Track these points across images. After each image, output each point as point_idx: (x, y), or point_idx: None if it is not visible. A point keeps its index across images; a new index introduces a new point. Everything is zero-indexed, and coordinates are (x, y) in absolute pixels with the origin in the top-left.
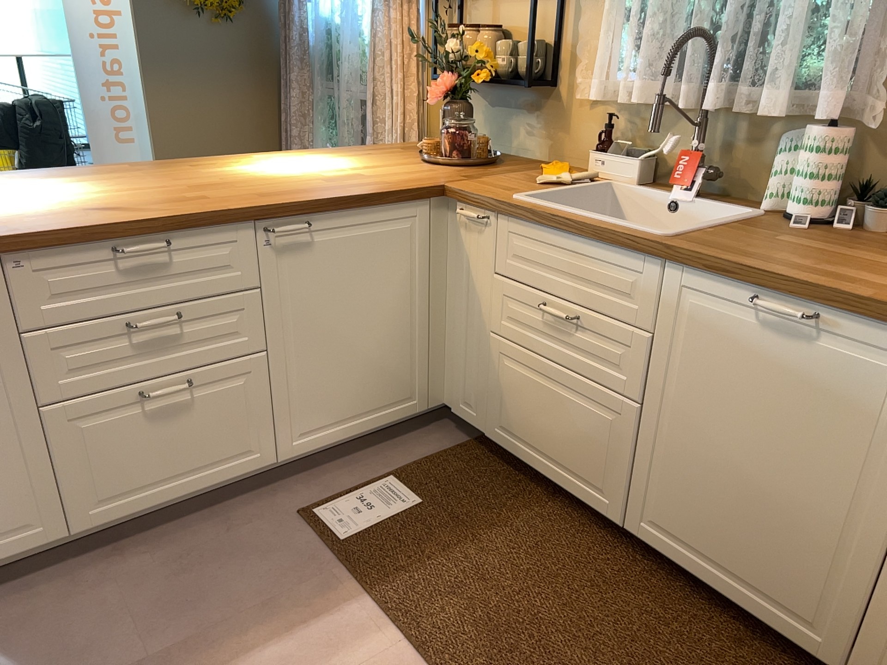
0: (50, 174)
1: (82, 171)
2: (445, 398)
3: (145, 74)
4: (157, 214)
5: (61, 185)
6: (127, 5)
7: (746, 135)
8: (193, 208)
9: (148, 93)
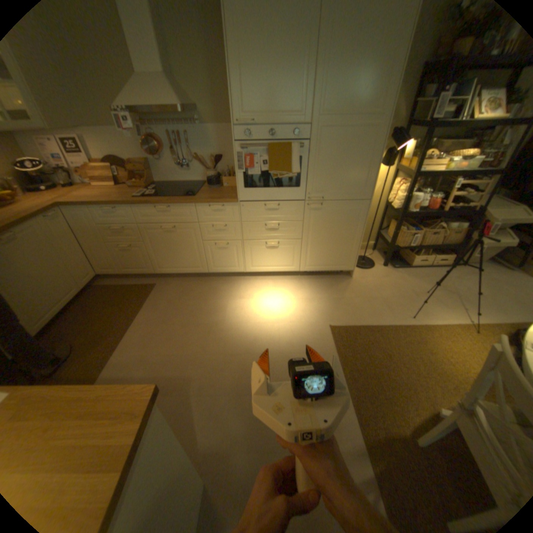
0: None
1: None
2: None
3: None
4: None
5: None
6: None
7: None
8: None
9: None
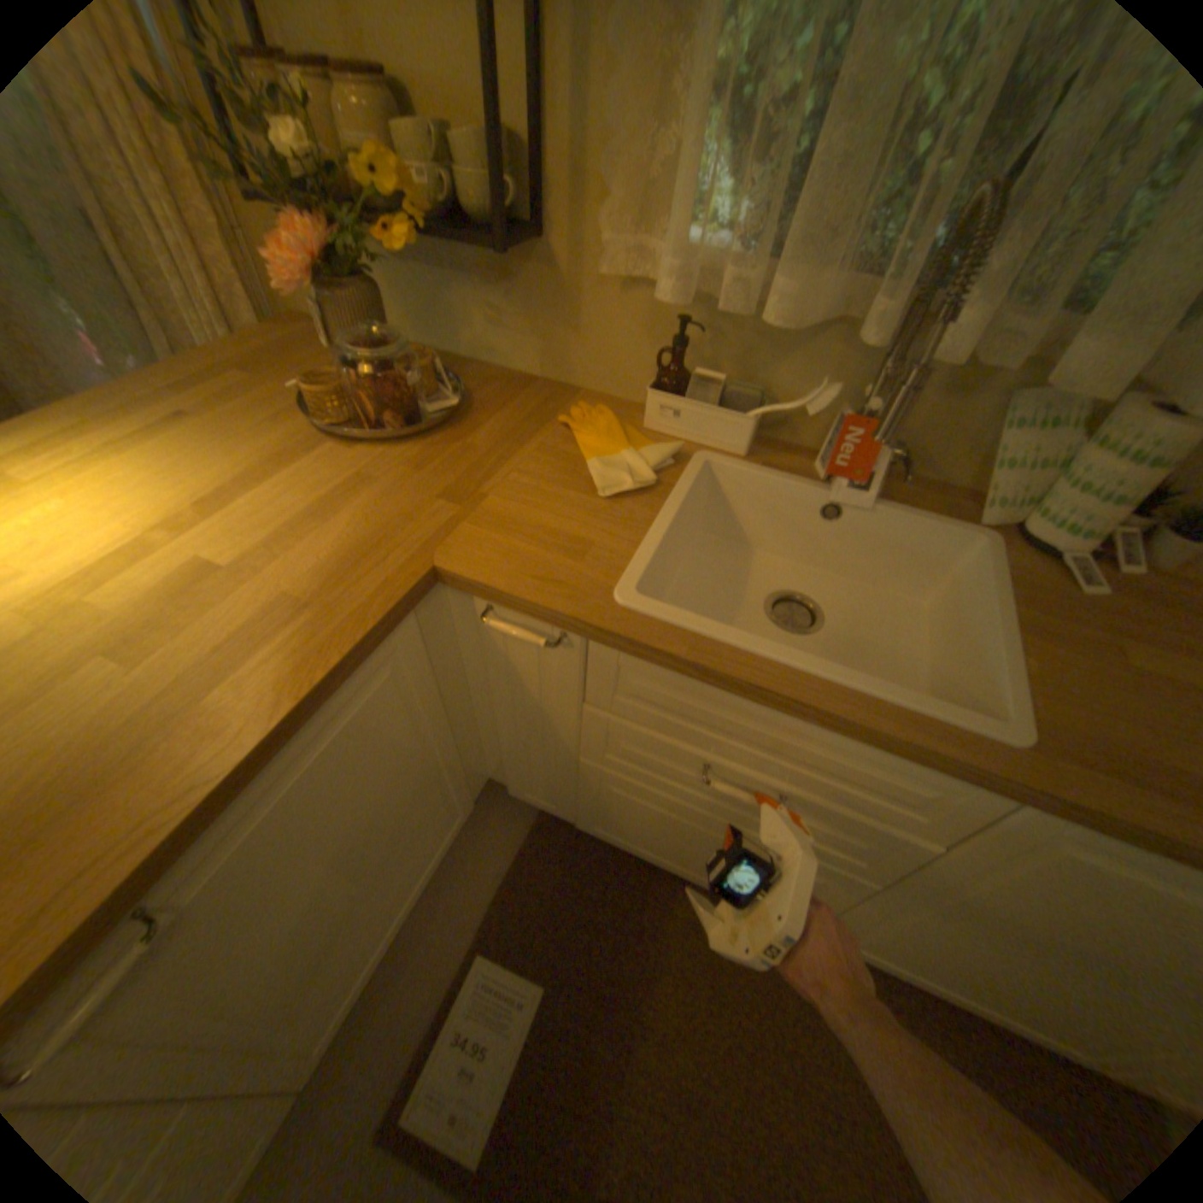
0: None
1: None
2: (492, 777)
3: None
4: None
5: None
6: None
7: (955, 376)
8: None
9: None
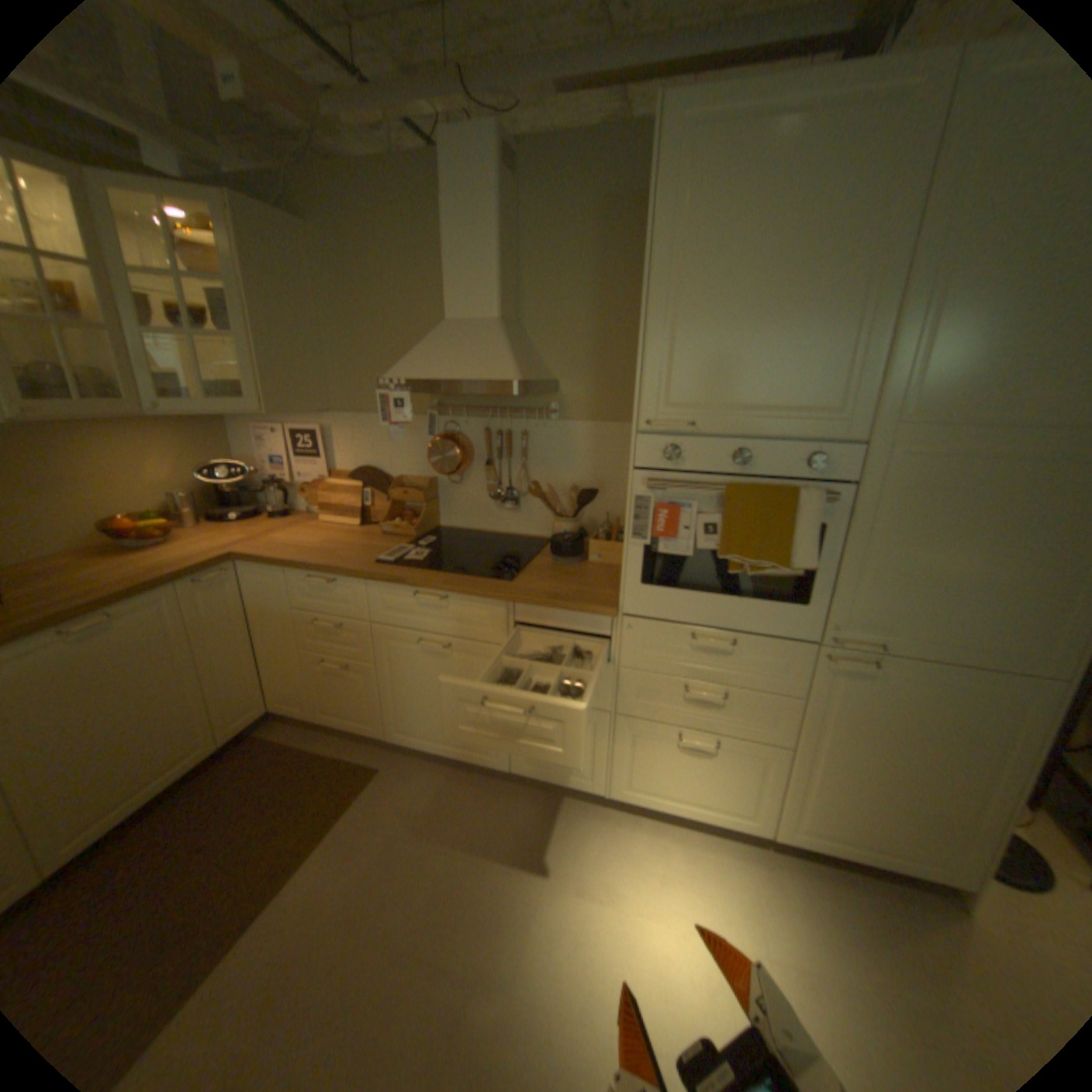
0: None
1: None
2: None
3: None
4: None
5: None
6: None
7: None
8: None
9: None
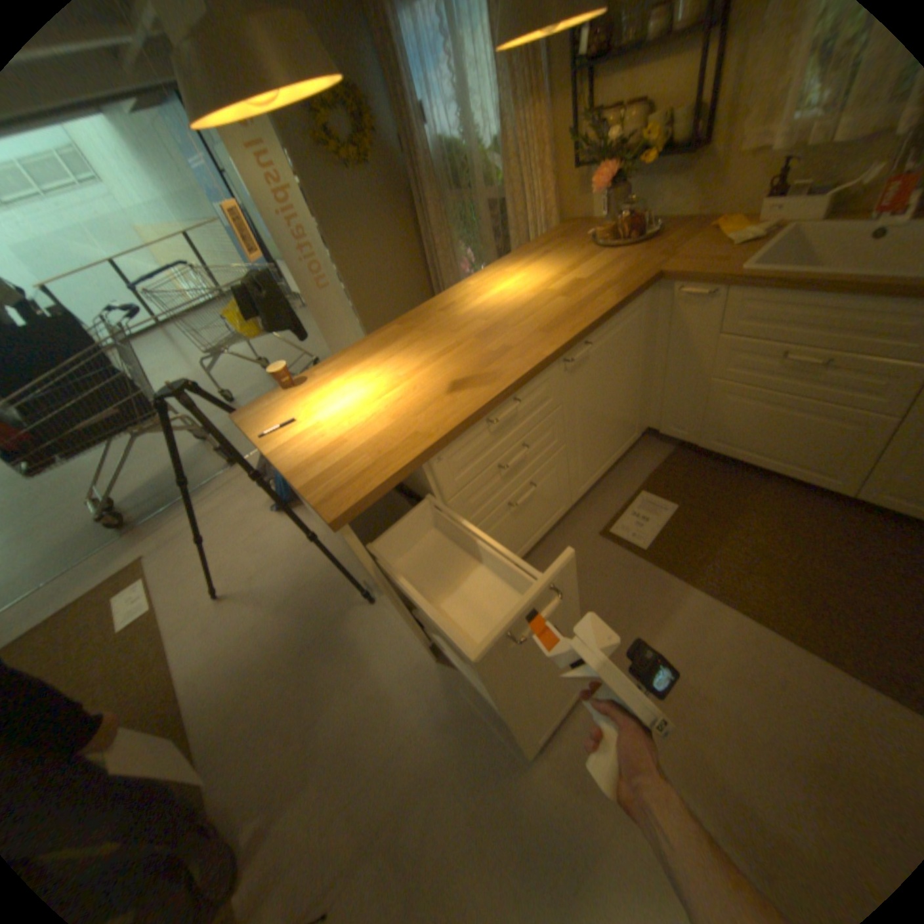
0: (356, 354)
1: (371, 343)
2: (650, 424)
3: (321, 231)
4: (501, 381)
5: (381, 365)
6: (286, 175)
7: None
8: (516, 364)
9: (327, 246)
